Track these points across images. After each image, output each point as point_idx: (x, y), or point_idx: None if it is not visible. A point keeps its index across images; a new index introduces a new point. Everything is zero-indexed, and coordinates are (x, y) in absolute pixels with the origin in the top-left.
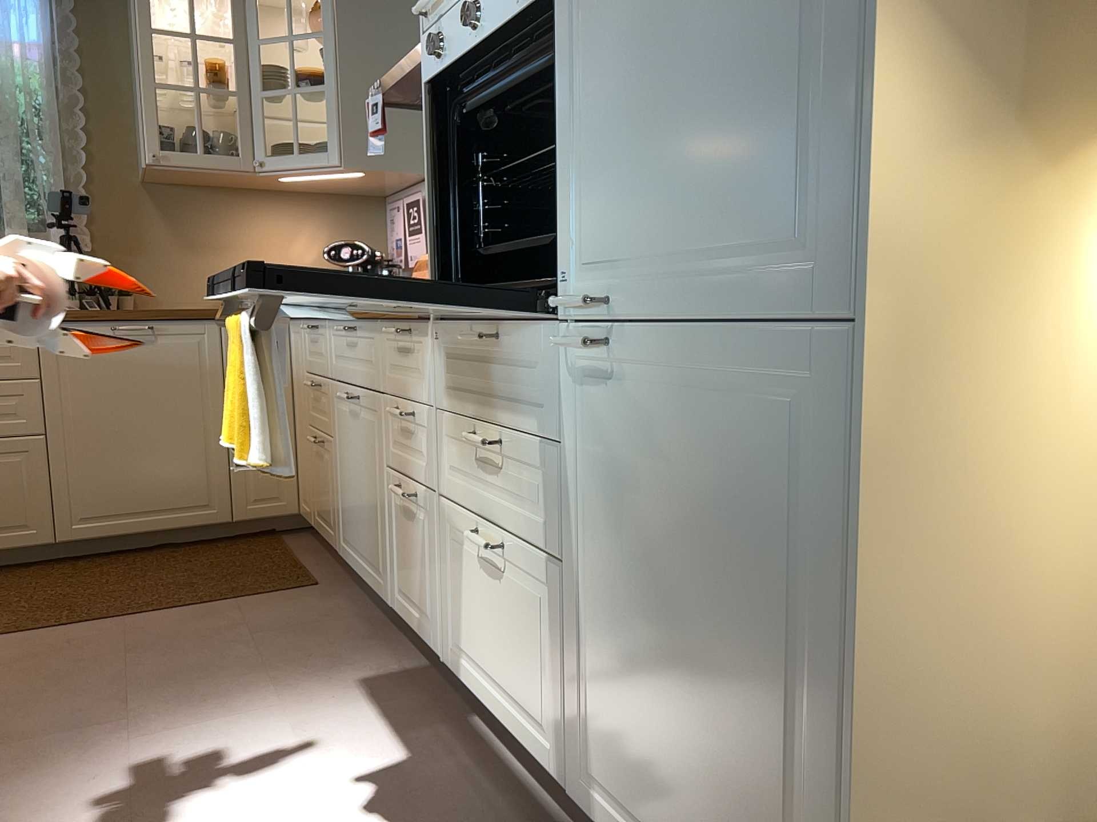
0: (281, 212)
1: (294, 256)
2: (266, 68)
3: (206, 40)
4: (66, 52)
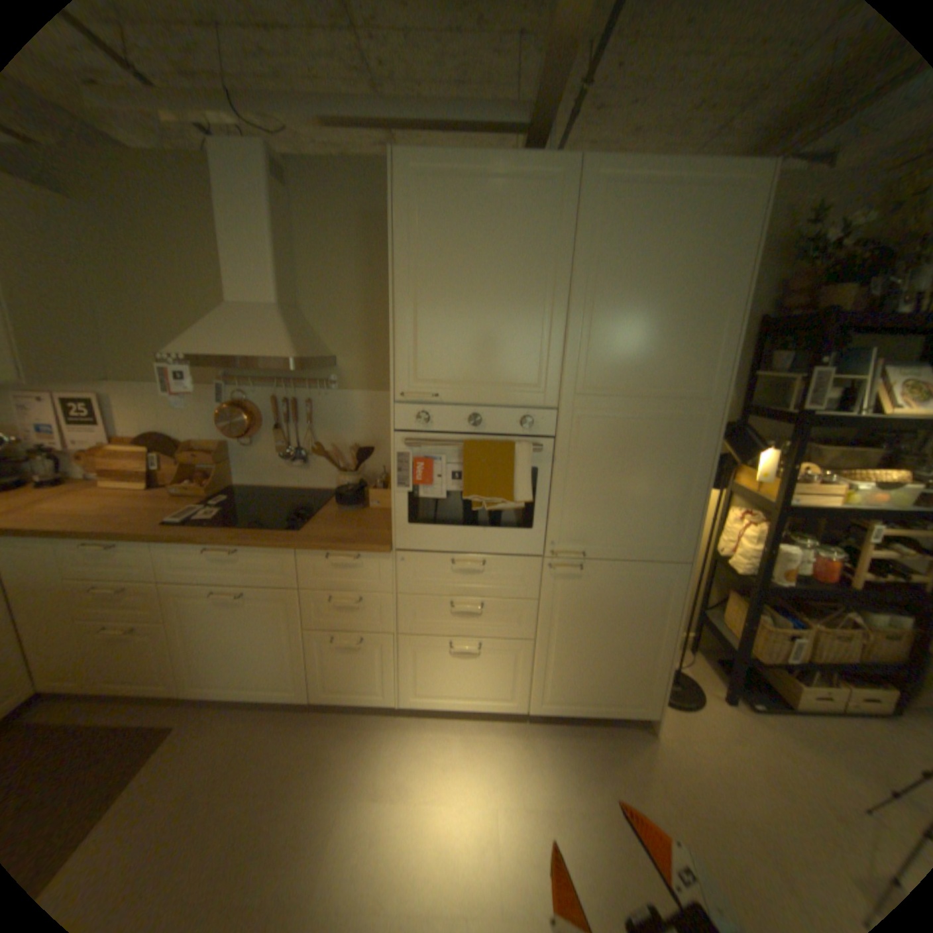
0: None
1: None
2: None
3: None
4: None
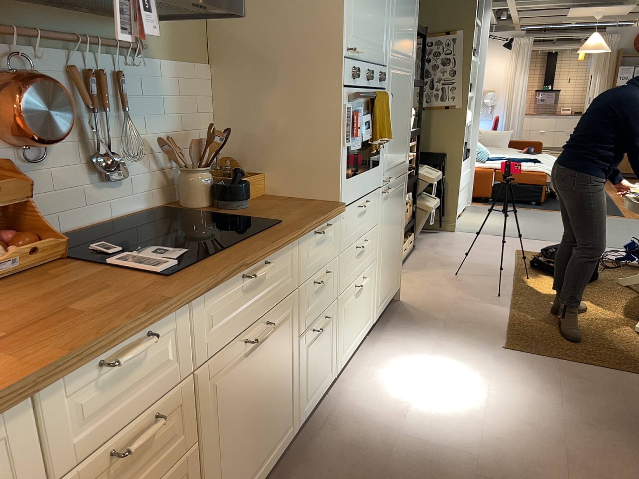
0: None
1: None
2: None
3: None
4: None
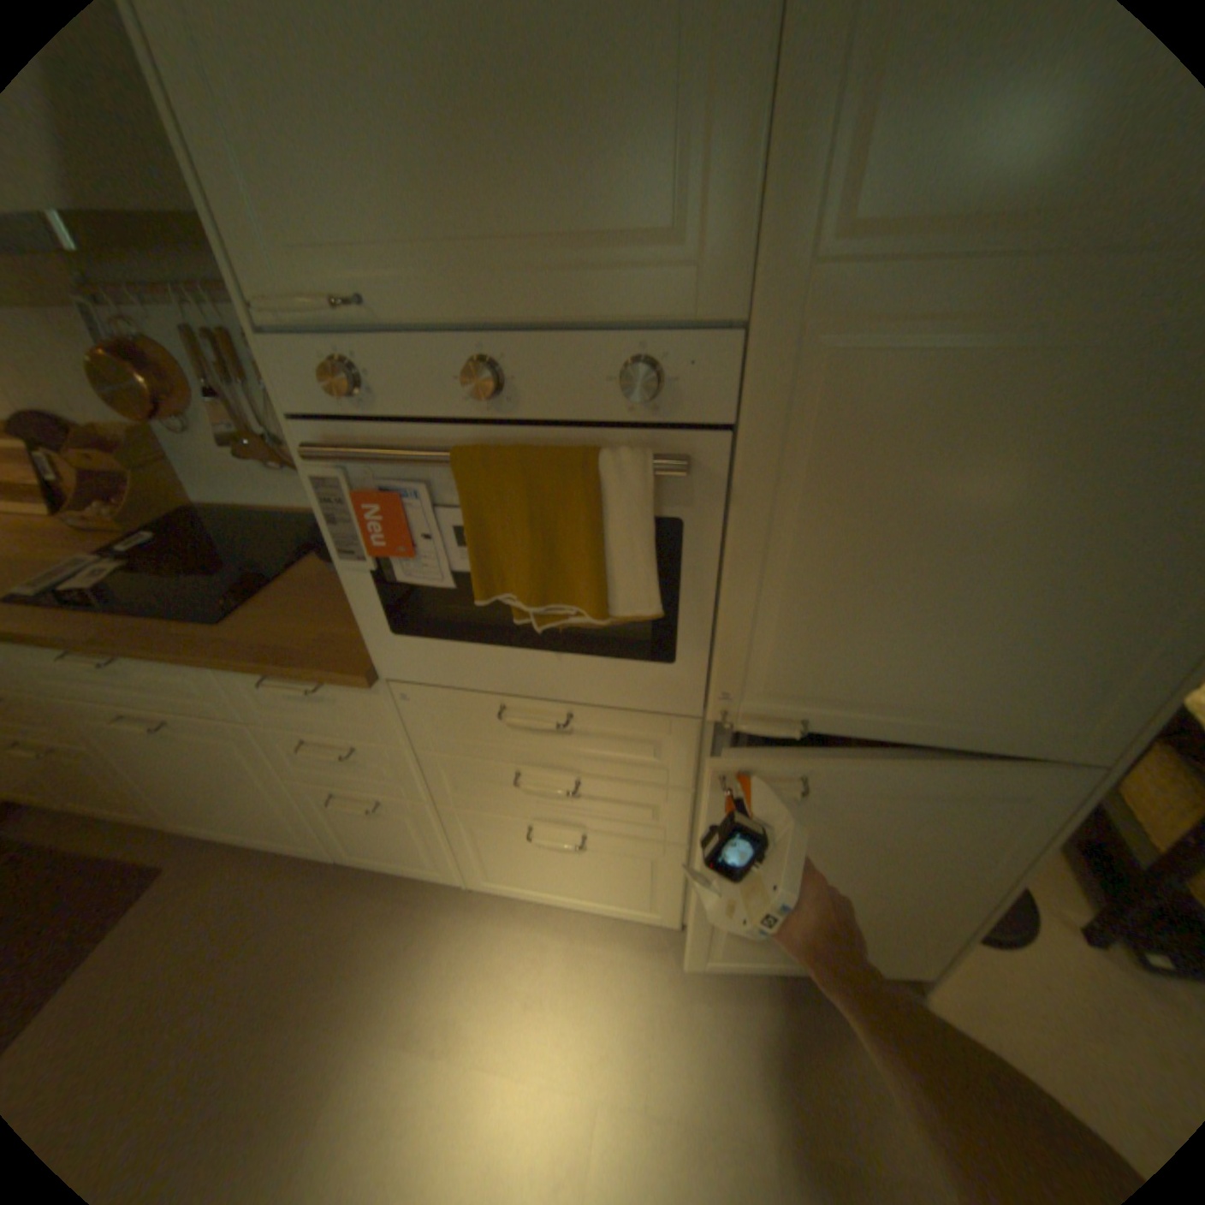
0: None
1: None
2: None
3: None
4: None
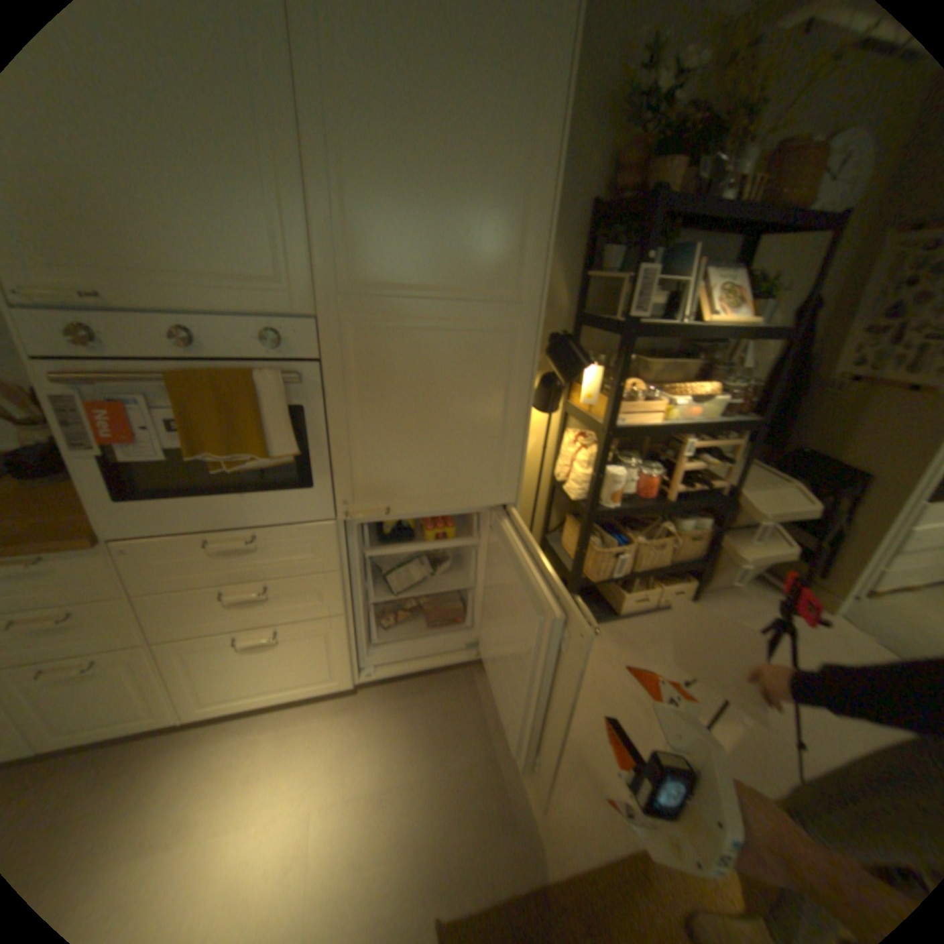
0: None
1: None
2: None
3: None
4: None
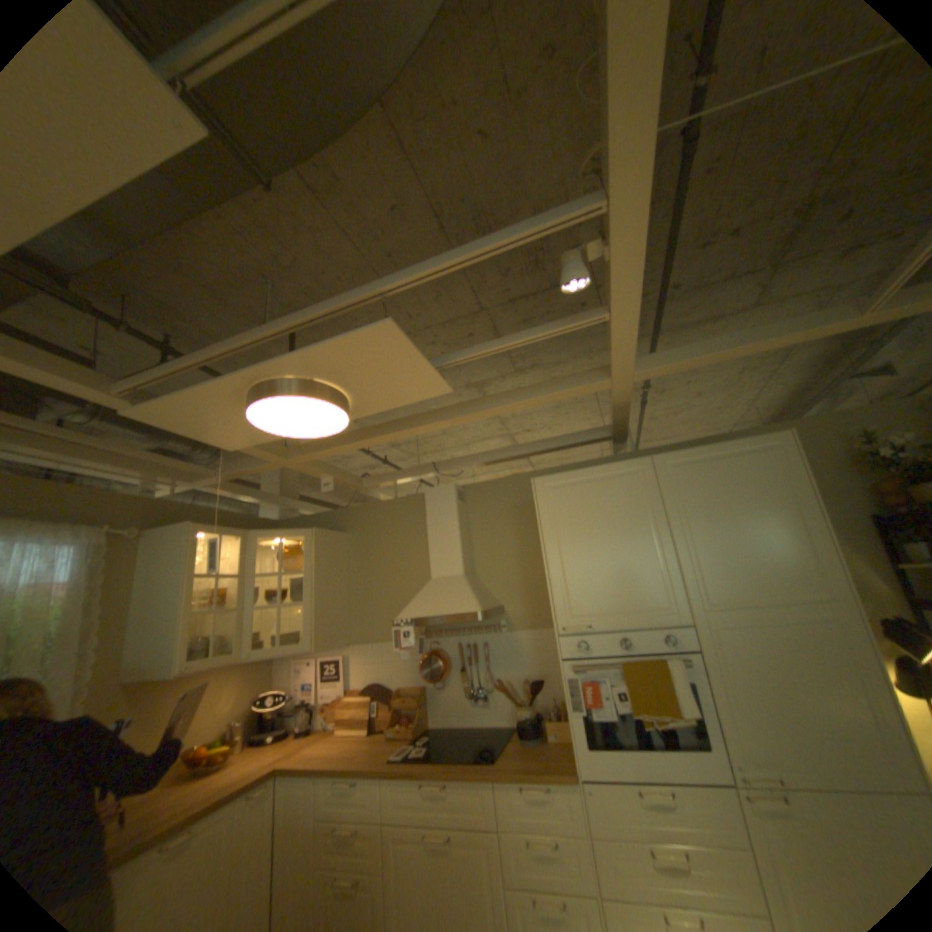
0: (213, 682)
1: (218, 714)
2: (250, 591)
3: (223, 578)
4: (87, 590)
